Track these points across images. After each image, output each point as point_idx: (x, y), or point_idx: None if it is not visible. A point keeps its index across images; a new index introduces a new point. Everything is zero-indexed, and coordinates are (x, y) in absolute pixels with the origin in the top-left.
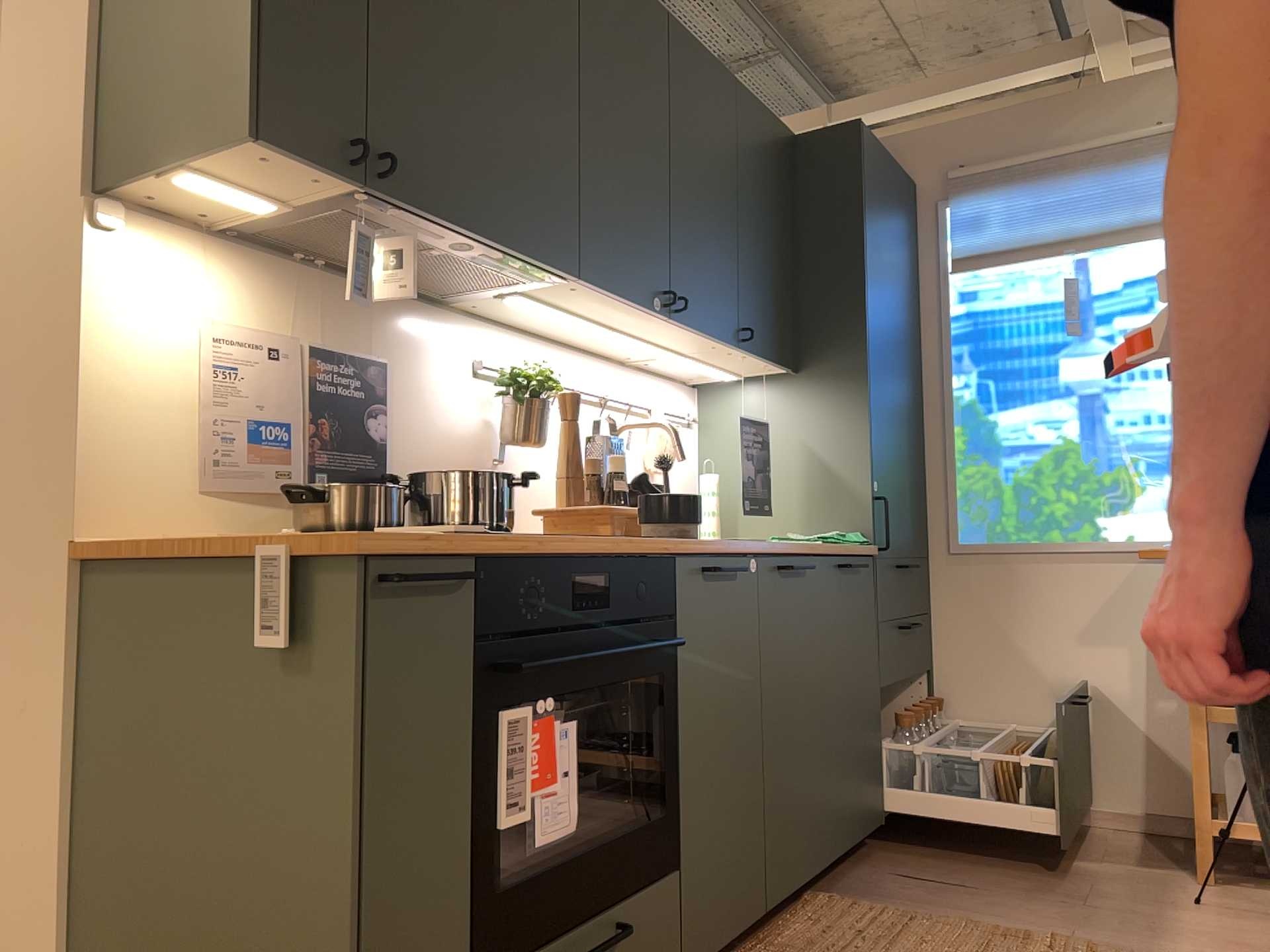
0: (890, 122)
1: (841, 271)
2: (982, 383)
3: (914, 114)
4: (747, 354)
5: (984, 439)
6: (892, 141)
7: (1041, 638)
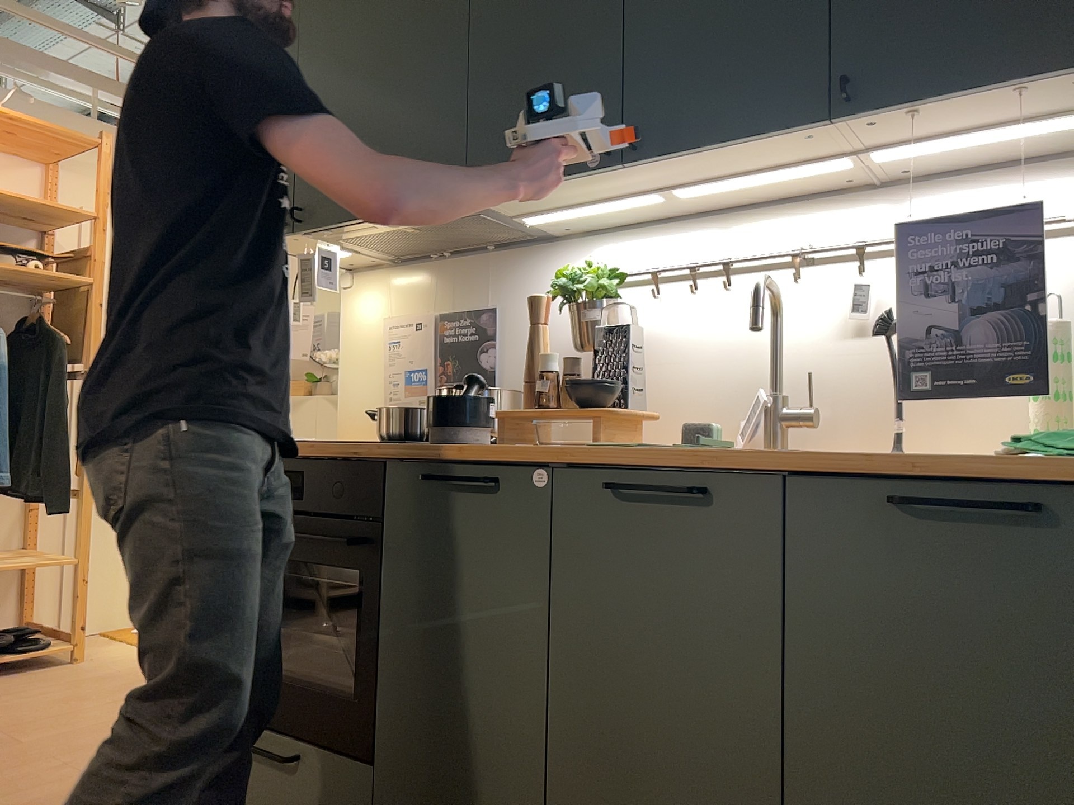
0: None
1: None
2: None
3: None
4: (902, 112)
5: None
6: None
7: None
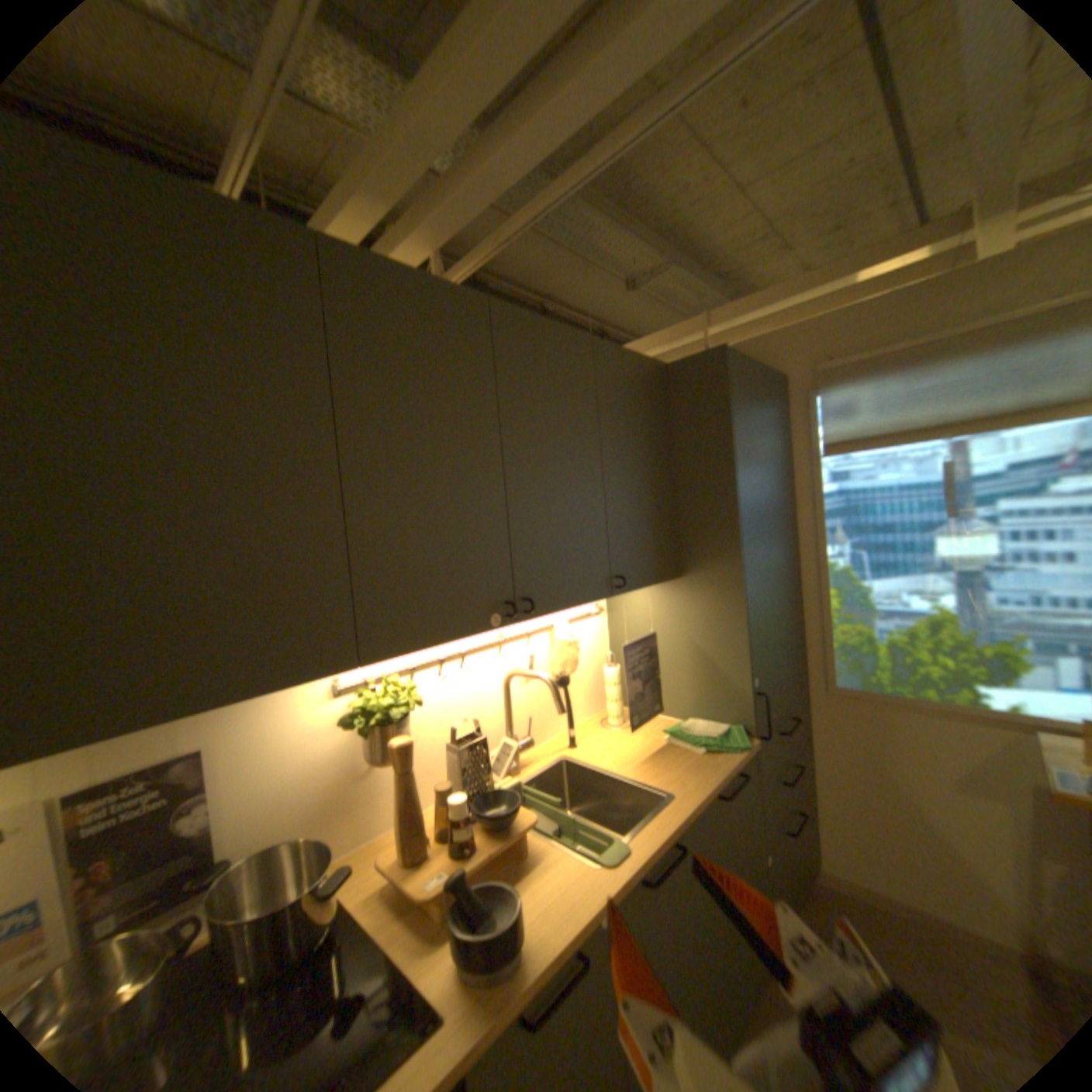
0: (762, 317)
1: (715, 489)
2: (856, 554)
3: (784, 308)
4: (625, 591)
5: (859, 602)
6: (764, 337)
7: (917, 779)
